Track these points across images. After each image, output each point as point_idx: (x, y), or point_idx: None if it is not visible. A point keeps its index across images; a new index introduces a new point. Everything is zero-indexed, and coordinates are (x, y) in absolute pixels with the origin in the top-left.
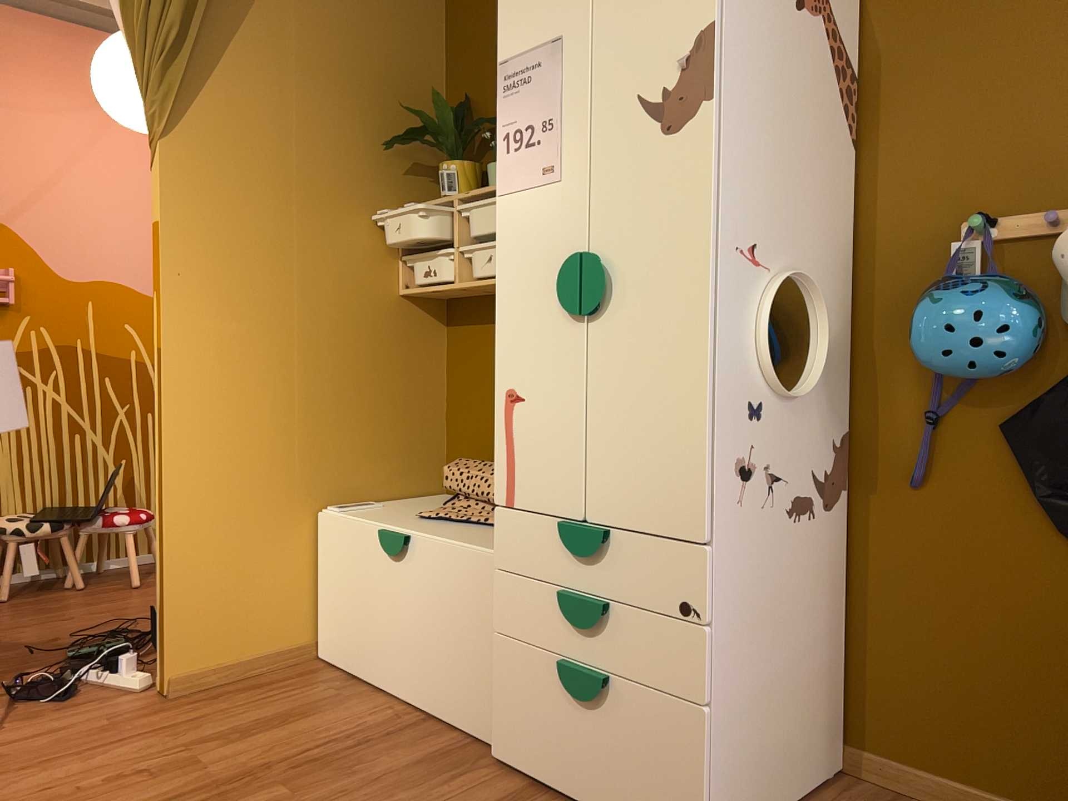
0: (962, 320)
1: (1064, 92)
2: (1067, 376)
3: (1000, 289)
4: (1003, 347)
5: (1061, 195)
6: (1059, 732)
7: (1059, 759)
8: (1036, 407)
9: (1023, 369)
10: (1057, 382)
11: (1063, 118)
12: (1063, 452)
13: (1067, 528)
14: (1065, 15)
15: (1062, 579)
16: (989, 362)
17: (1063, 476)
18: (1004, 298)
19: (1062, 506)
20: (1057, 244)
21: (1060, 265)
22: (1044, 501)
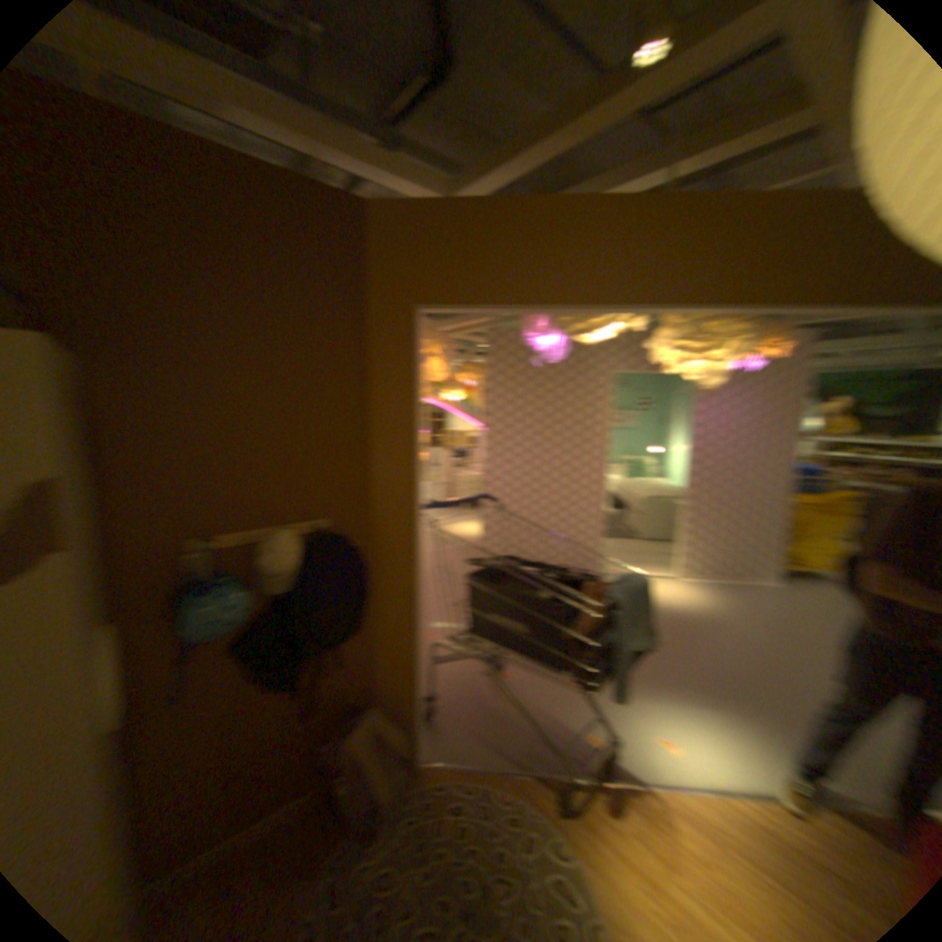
0: (211, 618)
1: (234, 467)
2: (248, 615)
3: (223, 588)
4: (231, 621)
5: (238, 523)
6: (259, 781)
7: (260, 793)
8: (239, 638)
9: (234, 624)
10: (245, 620)
11: (235, 481)
12: (255, 656)
13: (259, 690)
14: (231, 424)
15: (254, 712)
16: (223, 631)
17: (255, 666)
18: (228, 594)
19: (256, 681)
20: (249, 557)
21: (256, 571)
22: (245, 682)
